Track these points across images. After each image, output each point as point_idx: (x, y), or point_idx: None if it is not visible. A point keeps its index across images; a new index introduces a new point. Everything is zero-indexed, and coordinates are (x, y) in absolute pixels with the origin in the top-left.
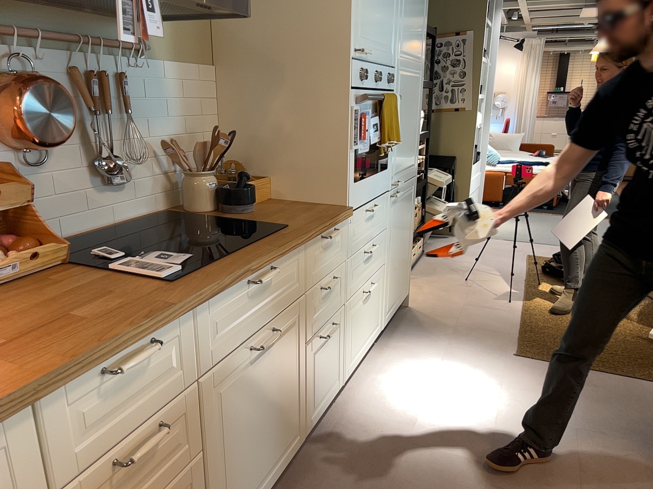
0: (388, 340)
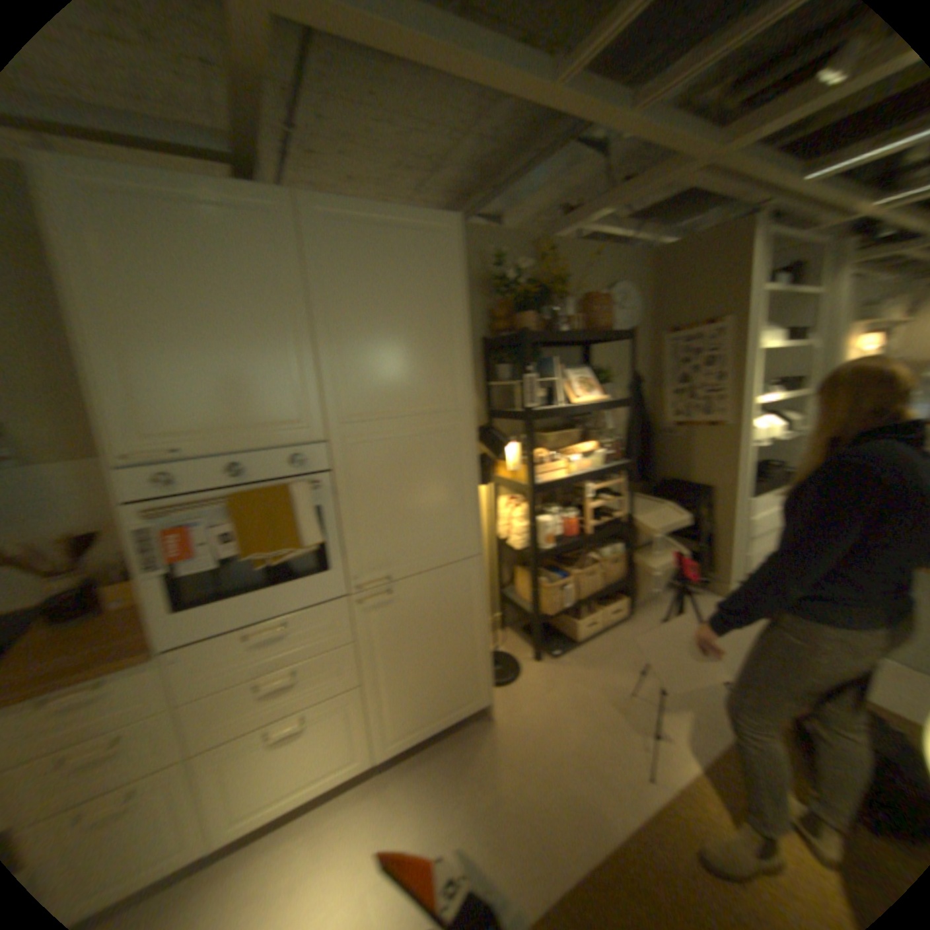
0: (391, 780)
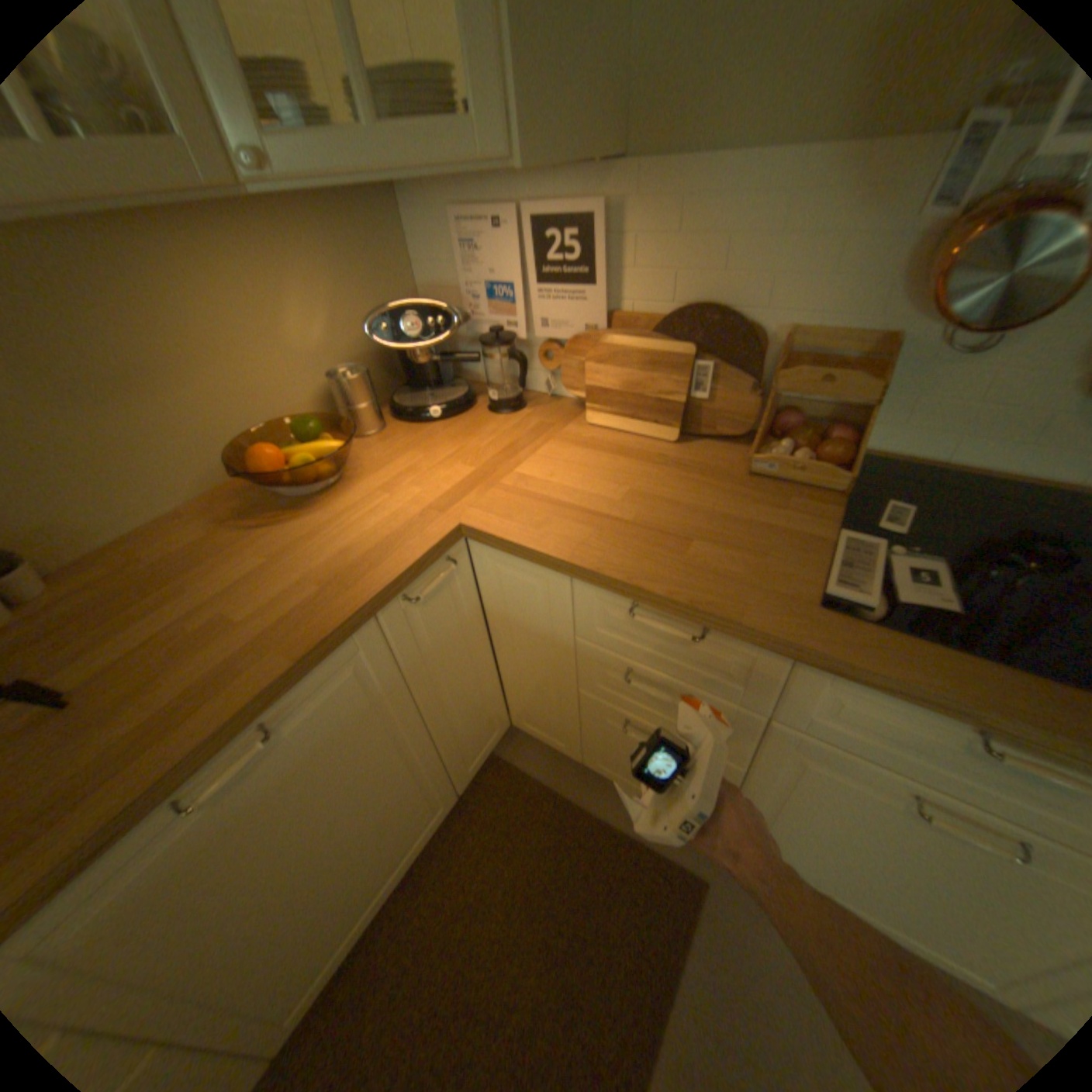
0: None
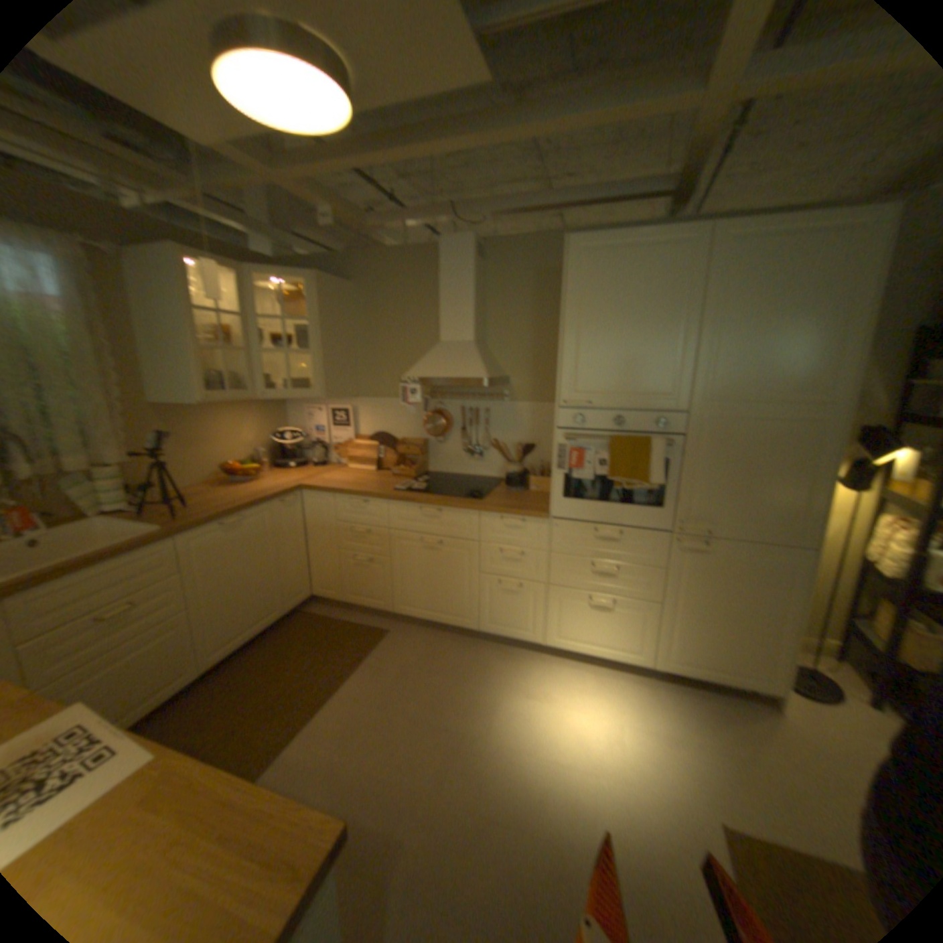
0: (668, 692)
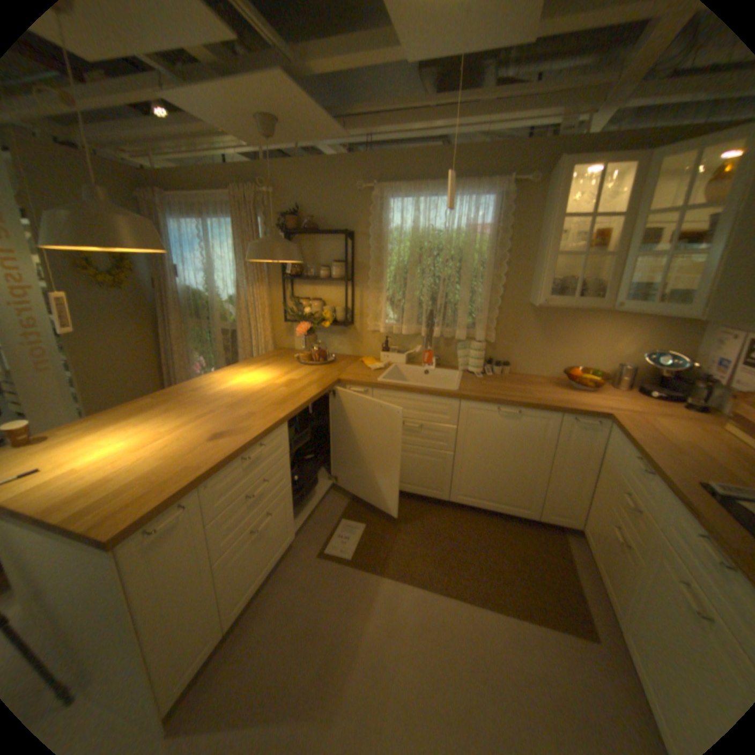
0: None
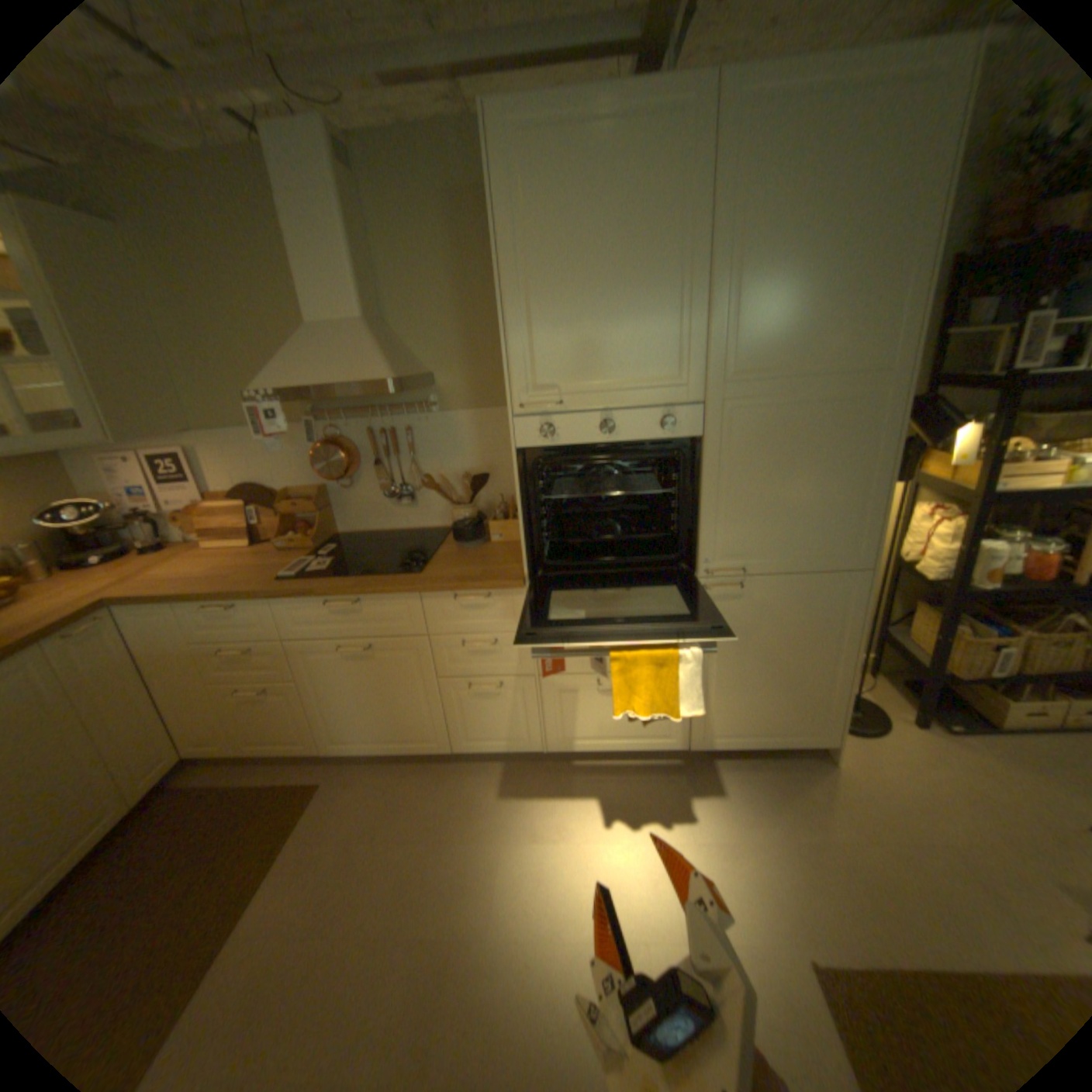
0: (707, 772)
